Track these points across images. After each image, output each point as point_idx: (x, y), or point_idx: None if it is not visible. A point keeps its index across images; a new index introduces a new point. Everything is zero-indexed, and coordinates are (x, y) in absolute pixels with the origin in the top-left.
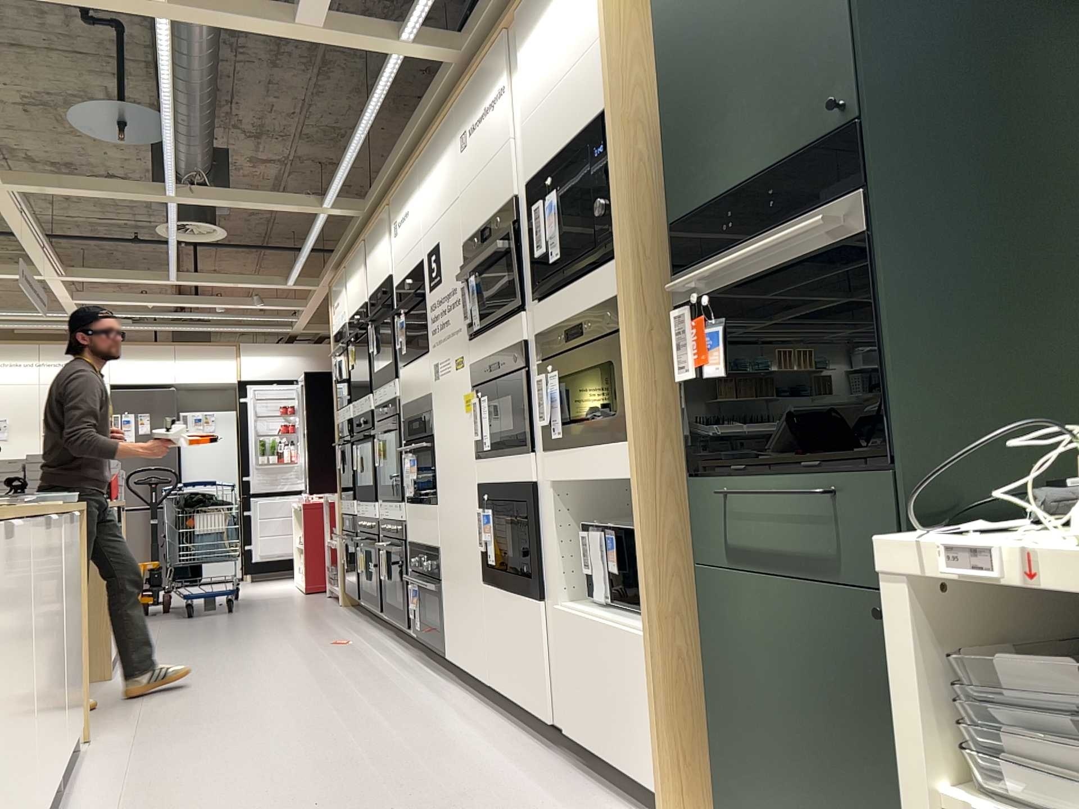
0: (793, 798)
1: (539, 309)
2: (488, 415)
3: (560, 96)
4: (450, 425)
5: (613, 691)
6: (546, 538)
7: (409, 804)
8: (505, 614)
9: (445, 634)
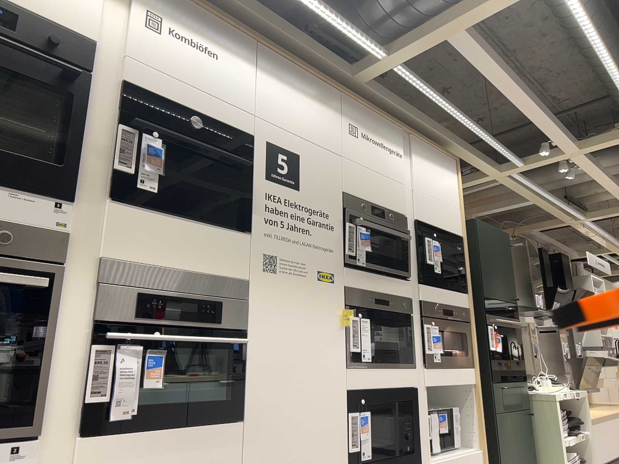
0: None
1: (424, 288)
2: (370, 334)
3: (439, 205)
4: (298, 329)
5: None
6: (421, 421)
7: None
8: None
9: None
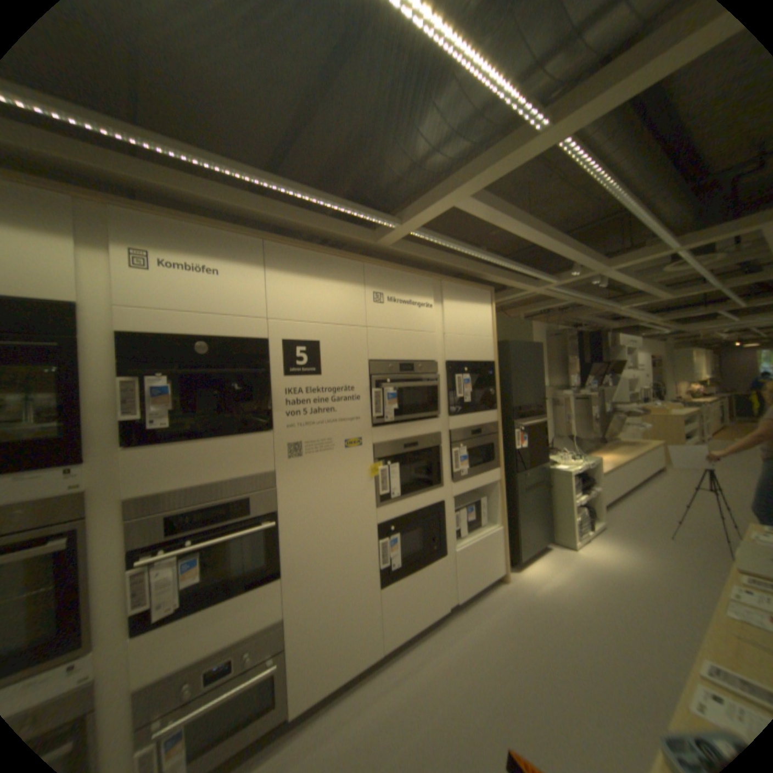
0: (534, 537)
1: (452, 419)
2: (398, 475)
3: (470, 340)
4: (327, 493)
5: (487, 559)
6: (447, 524)
7: (528, 659)
8: (409, 589)
9: (288, 697)
